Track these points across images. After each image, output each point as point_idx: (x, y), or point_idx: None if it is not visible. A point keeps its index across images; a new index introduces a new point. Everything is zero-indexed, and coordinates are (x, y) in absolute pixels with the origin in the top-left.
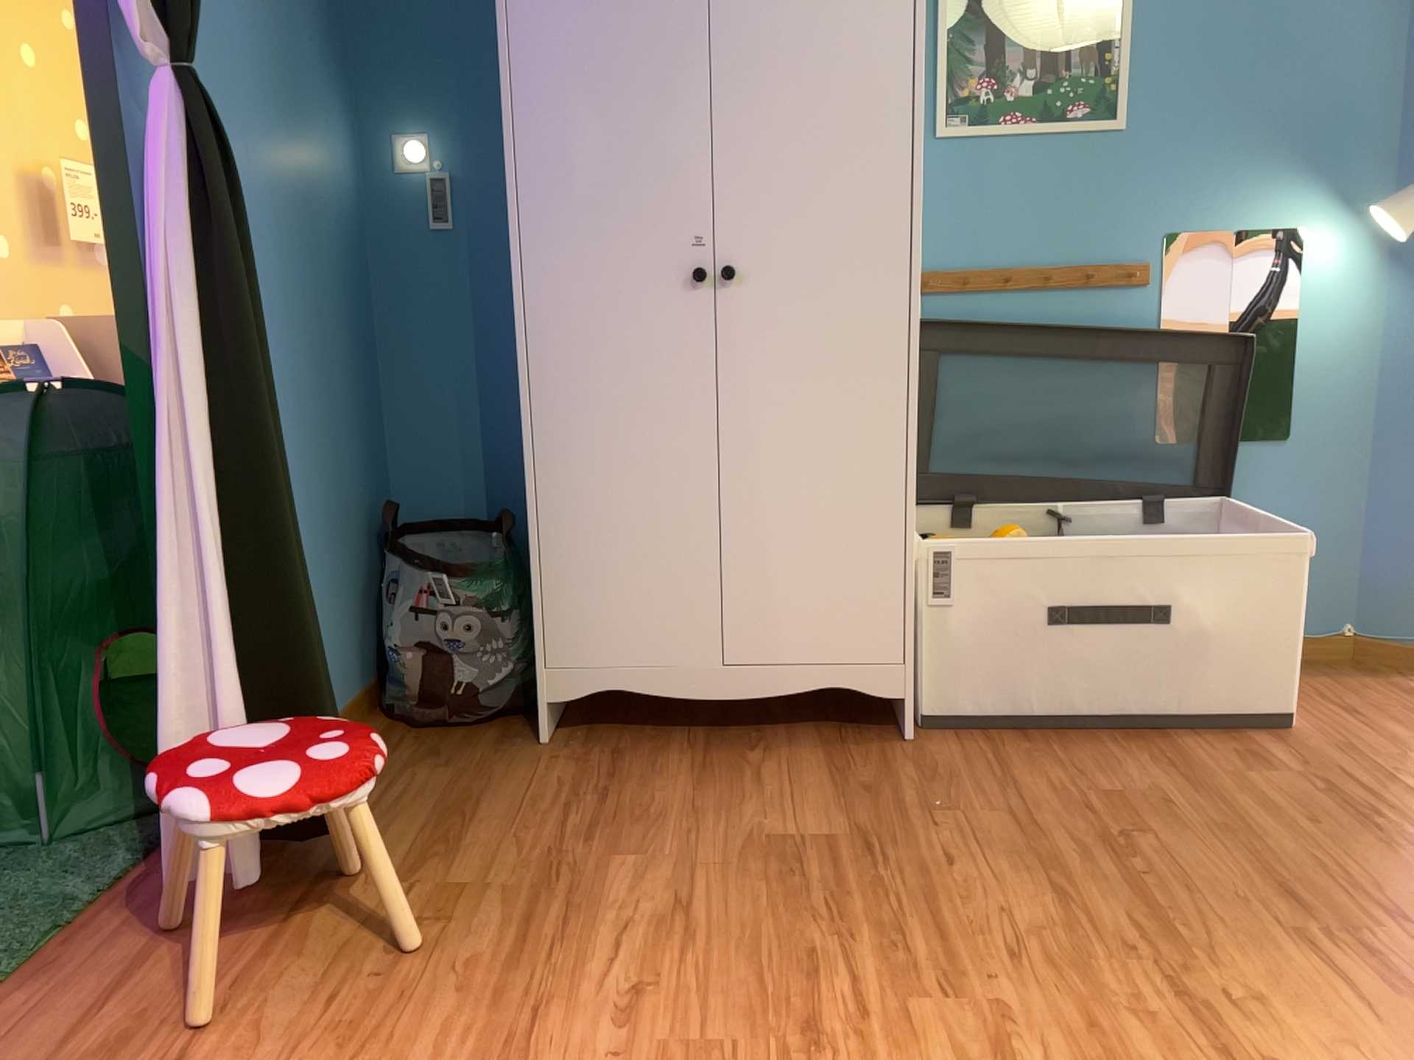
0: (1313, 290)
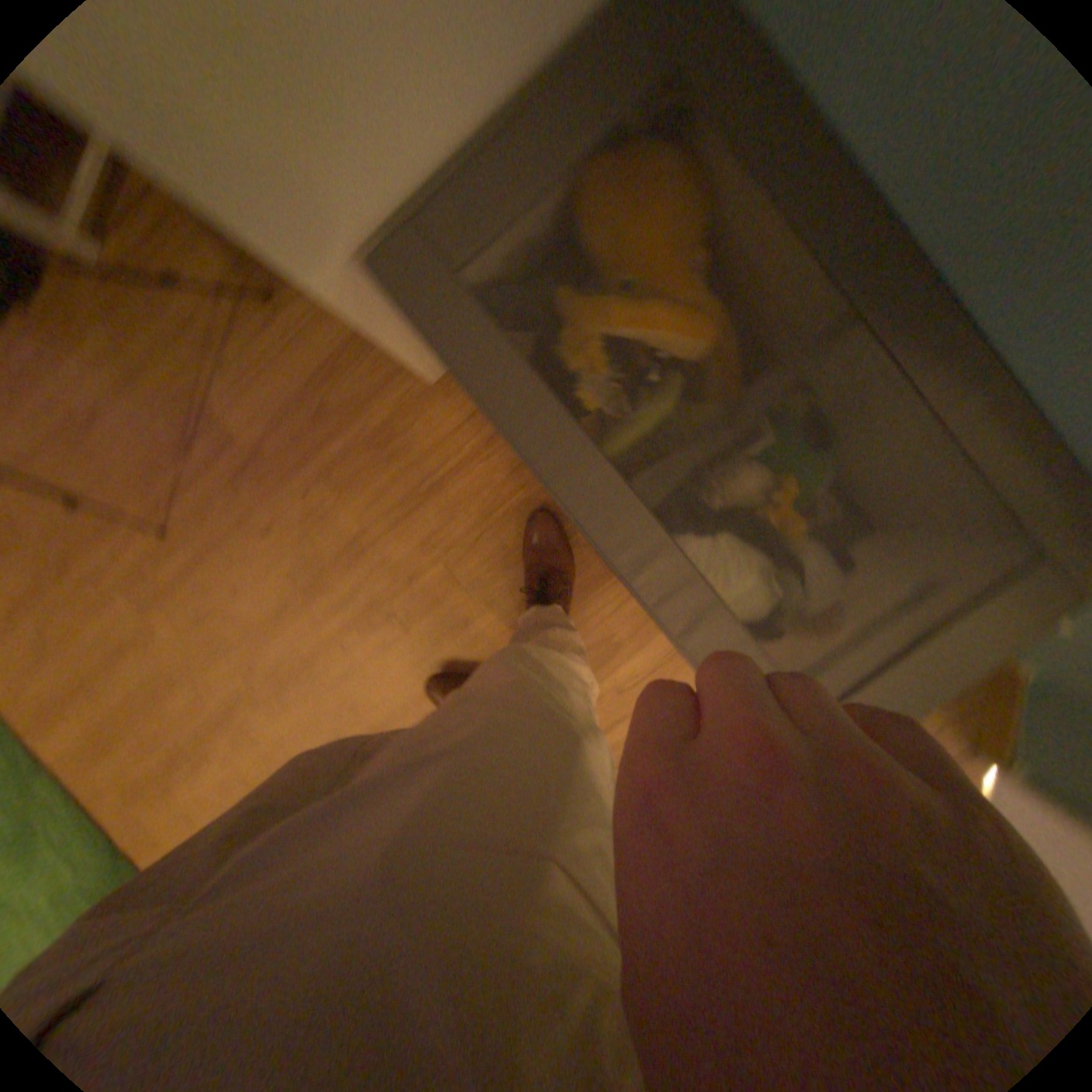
0: None
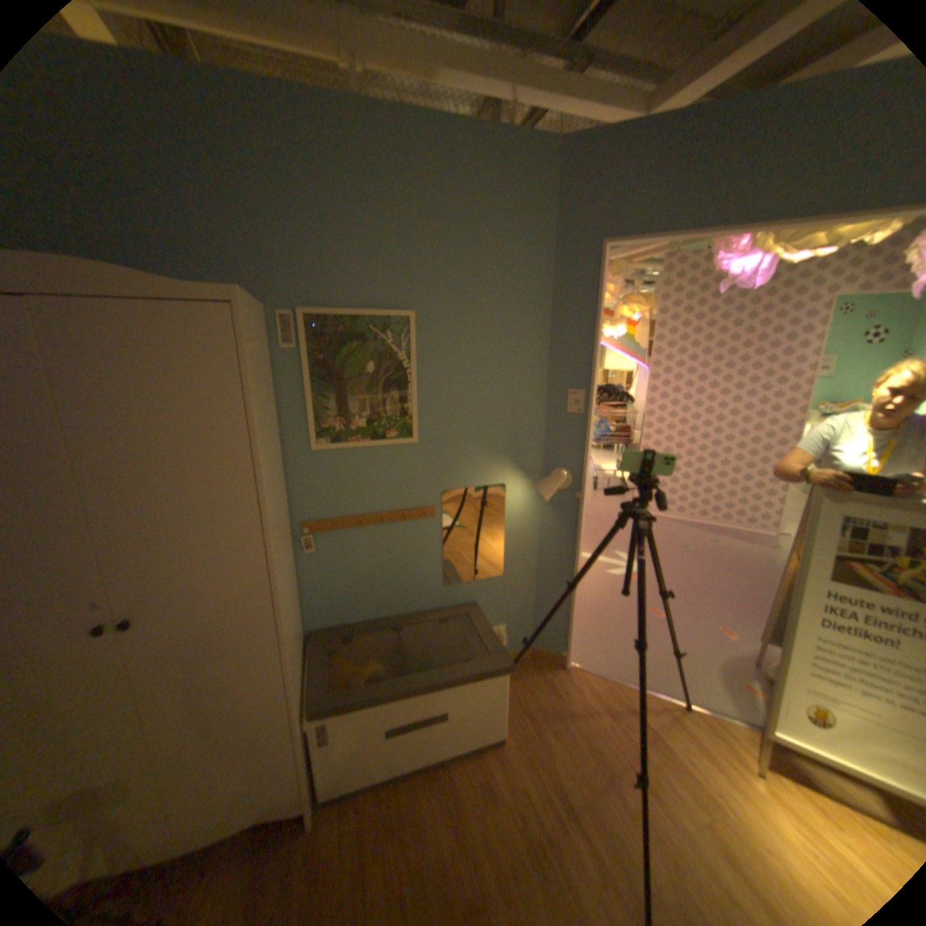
0: (509, 510)
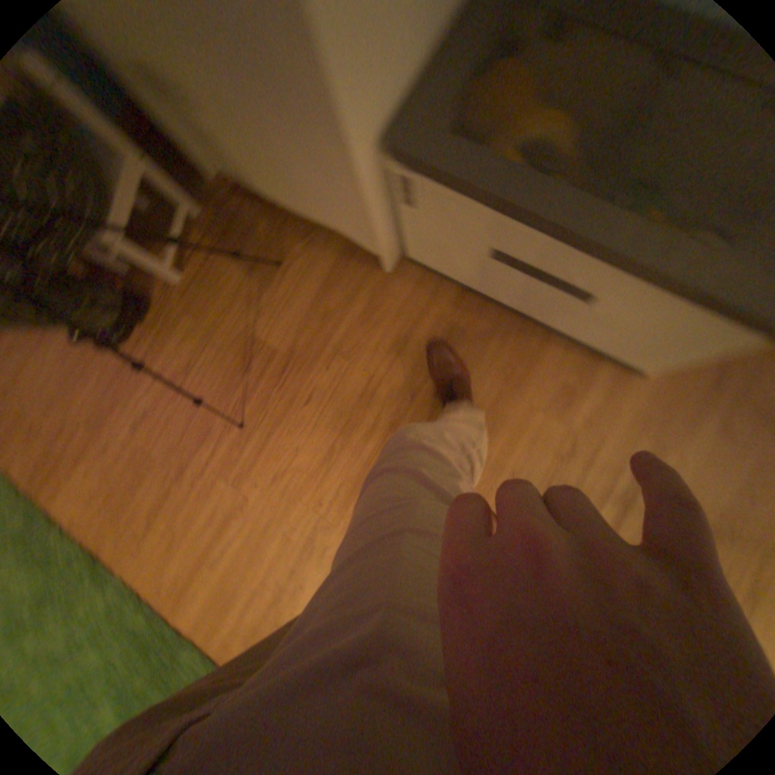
0: None
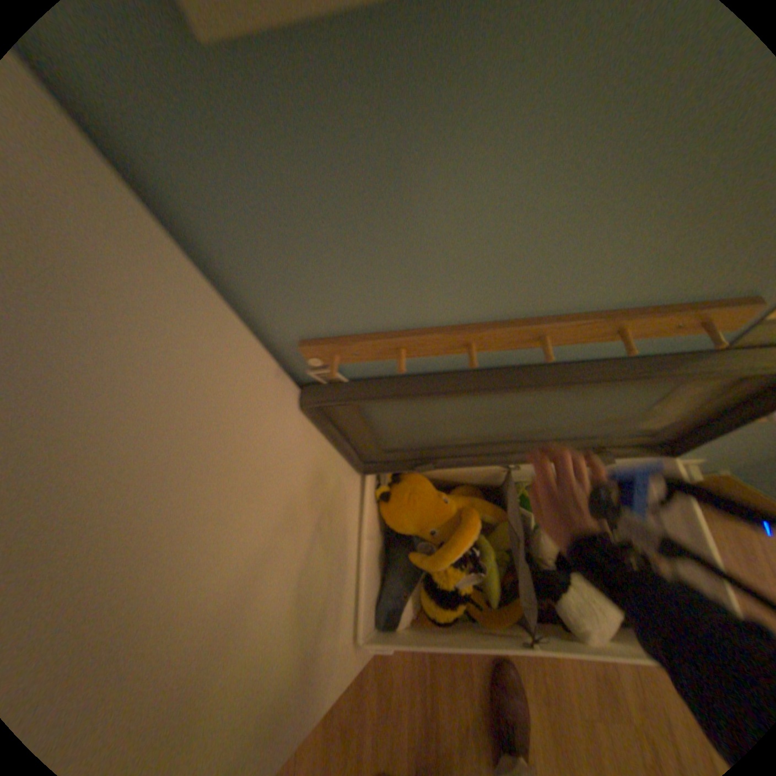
0: None
